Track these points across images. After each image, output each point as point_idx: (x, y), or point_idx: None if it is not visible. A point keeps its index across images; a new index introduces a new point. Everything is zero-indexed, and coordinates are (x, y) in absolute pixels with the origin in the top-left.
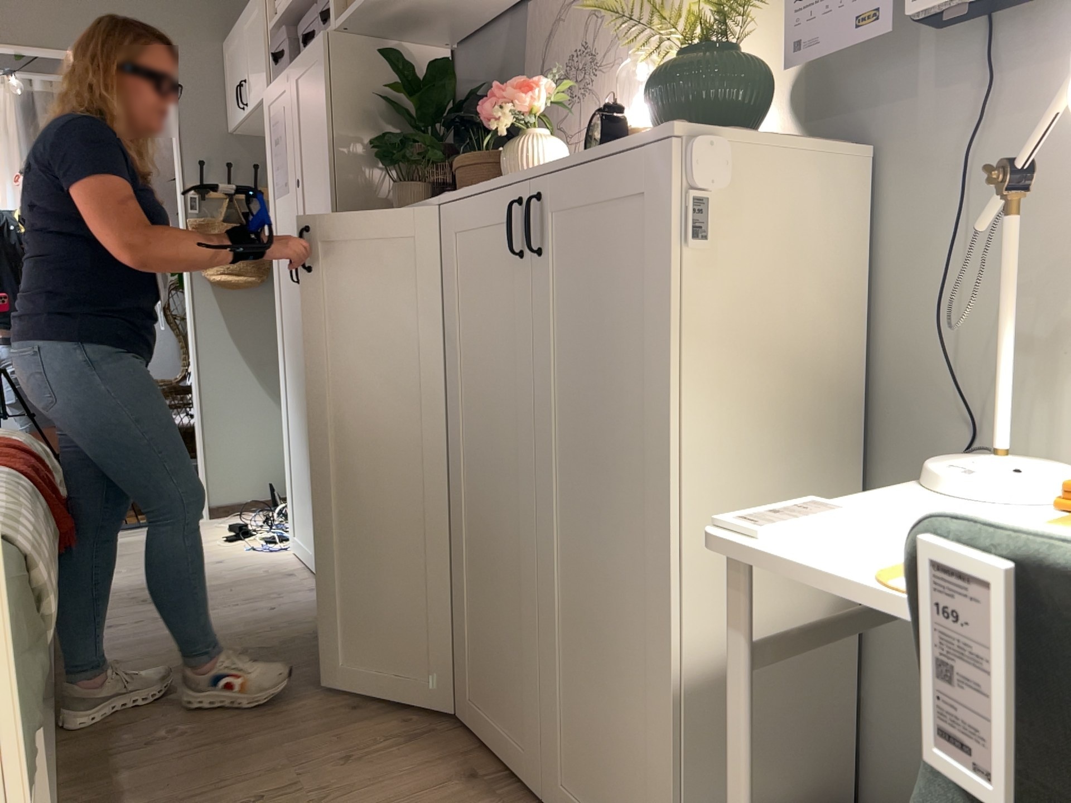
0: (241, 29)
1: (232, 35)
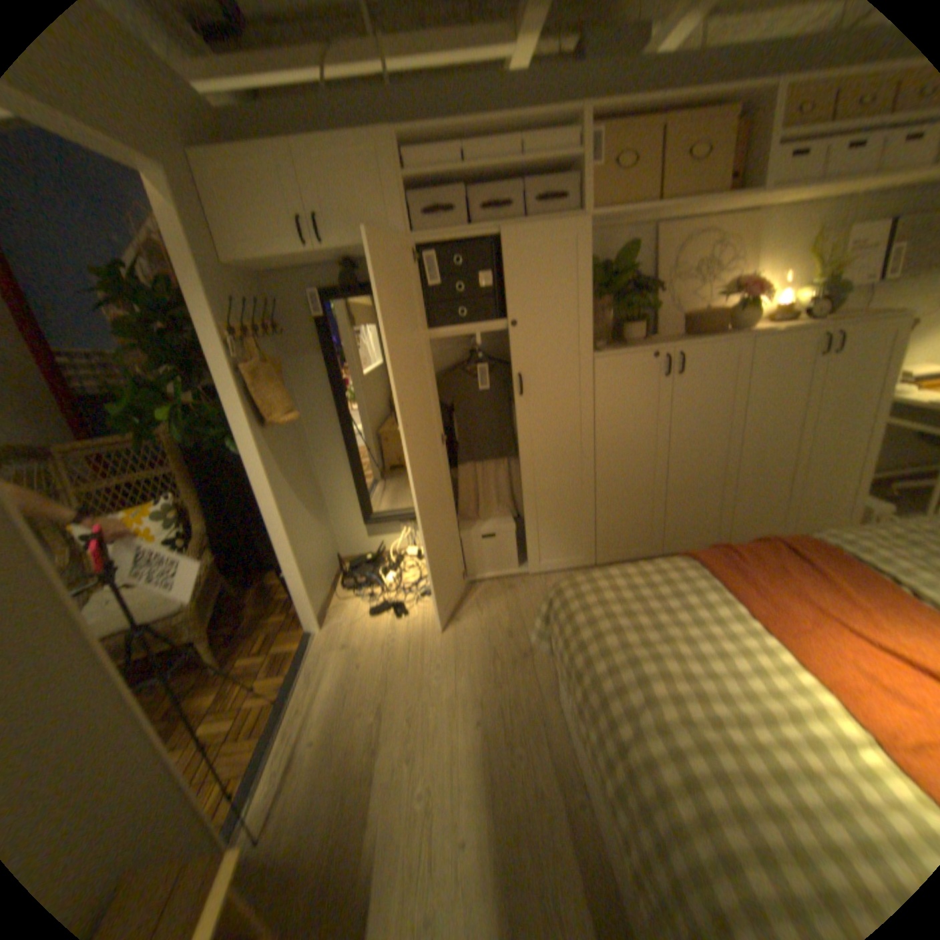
0: (299, 158)
1: (243, 152)
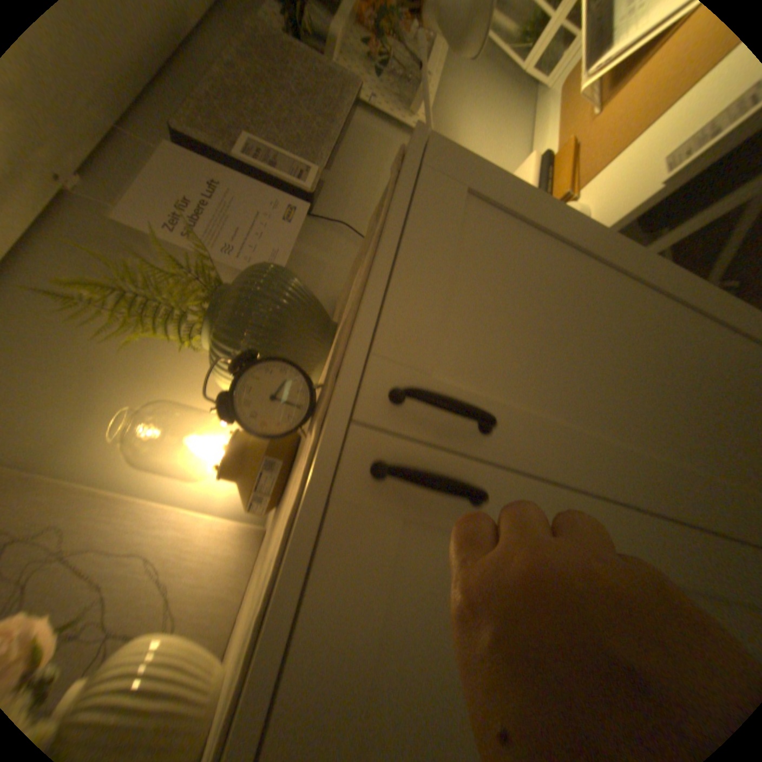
0: None
1: None
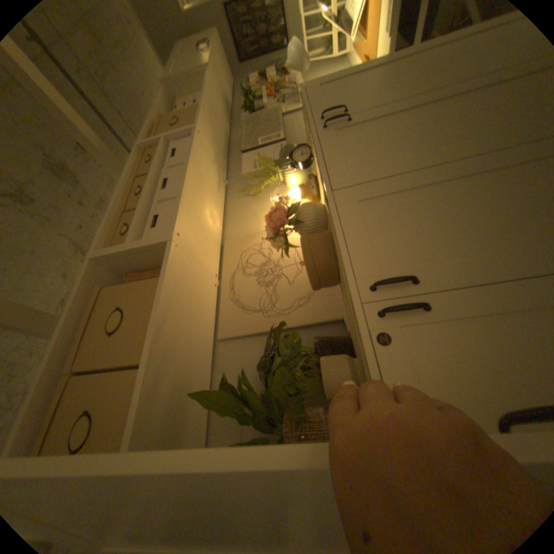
0: None
1: None
